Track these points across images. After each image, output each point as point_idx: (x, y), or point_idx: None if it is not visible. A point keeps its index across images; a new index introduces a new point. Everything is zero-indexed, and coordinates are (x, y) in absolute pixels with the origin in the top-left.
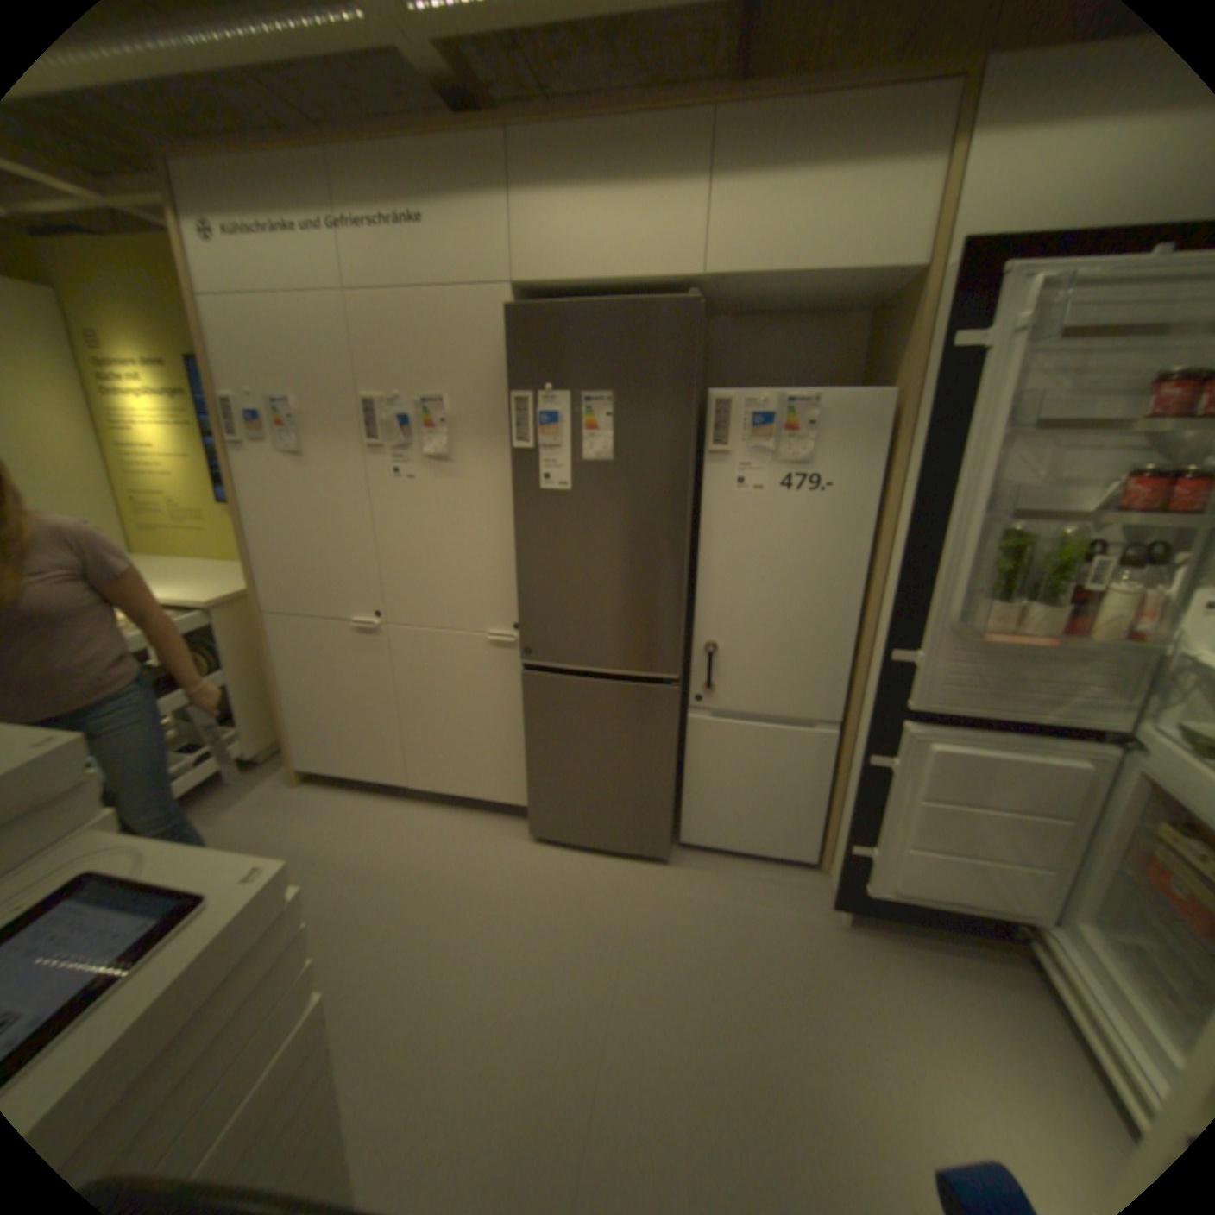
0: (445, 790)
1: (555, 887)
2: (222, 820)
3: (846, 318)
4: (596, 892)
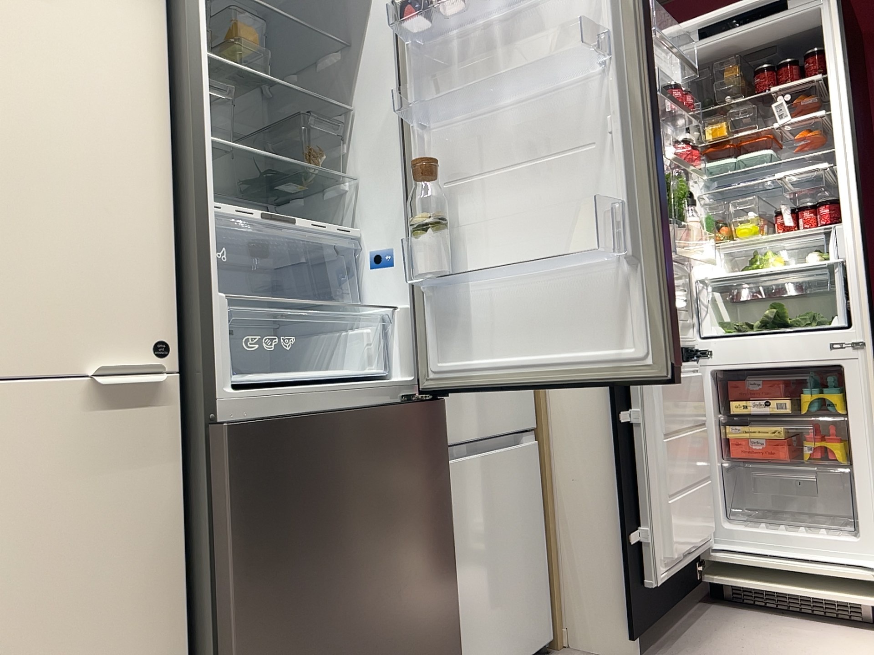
0: None
1: None
2: None
3: None
4: None
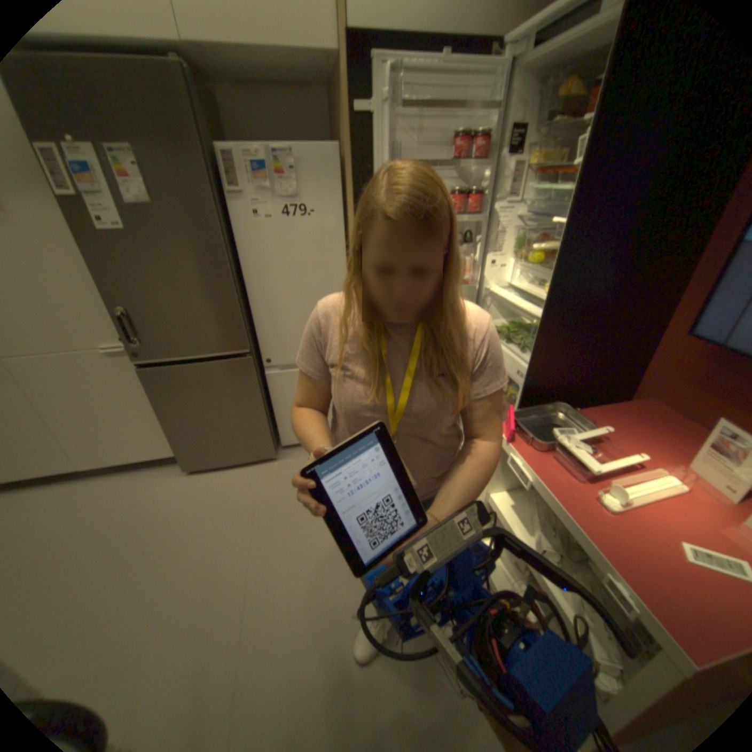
0: (108, 464)
1: (205, 496)
2: None
3: (310, 91)
4: (232, 490)
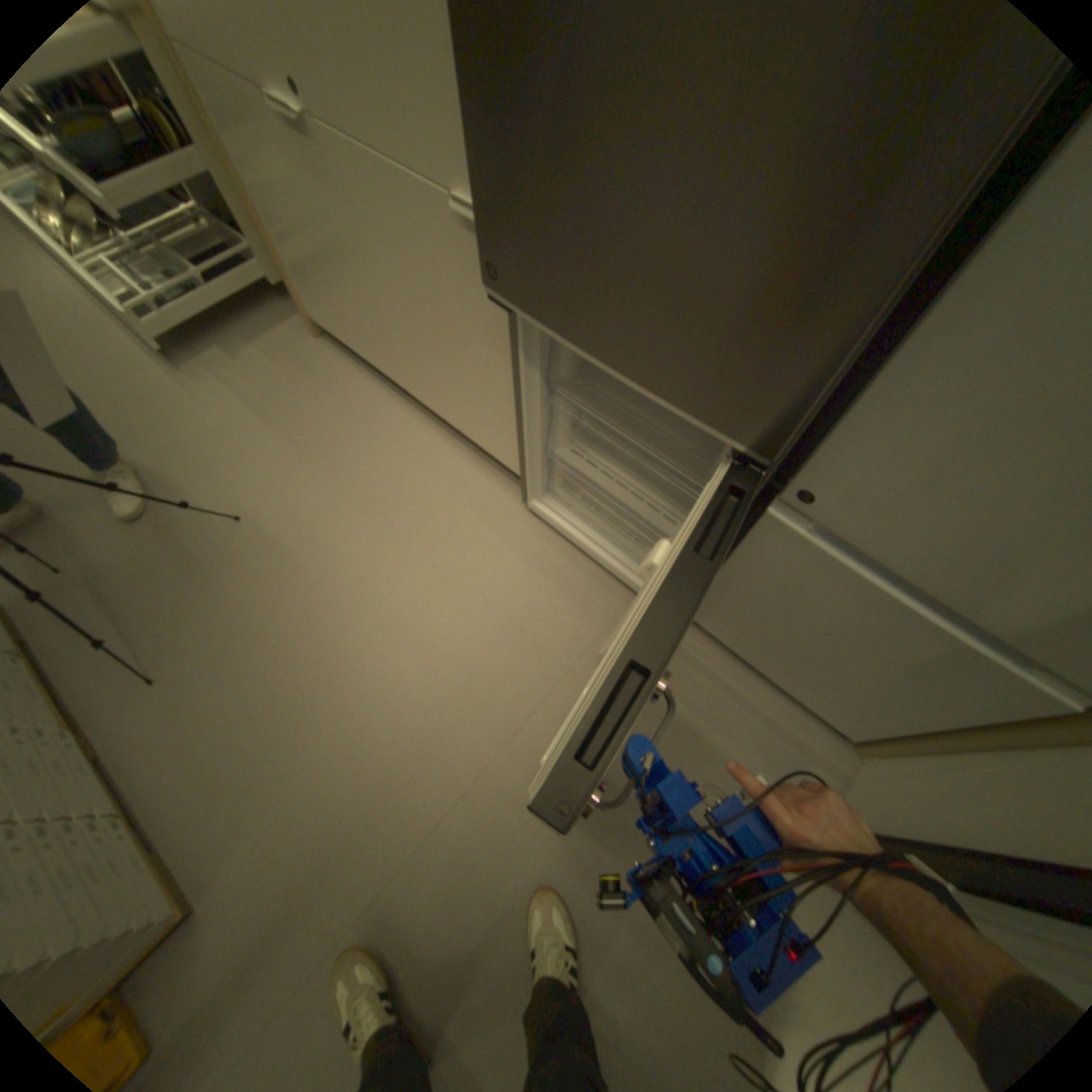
0: (440, 413)
1: (508, 592)
2: (240, 355)
3: None
4: (549, 621)
